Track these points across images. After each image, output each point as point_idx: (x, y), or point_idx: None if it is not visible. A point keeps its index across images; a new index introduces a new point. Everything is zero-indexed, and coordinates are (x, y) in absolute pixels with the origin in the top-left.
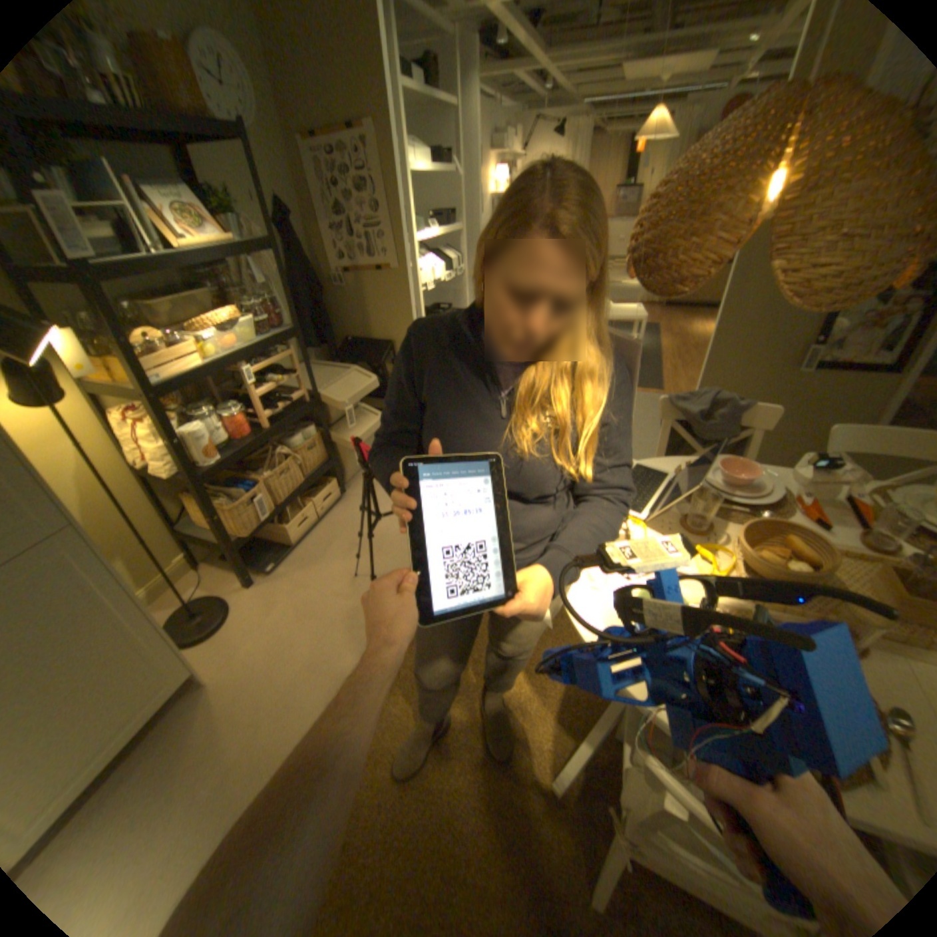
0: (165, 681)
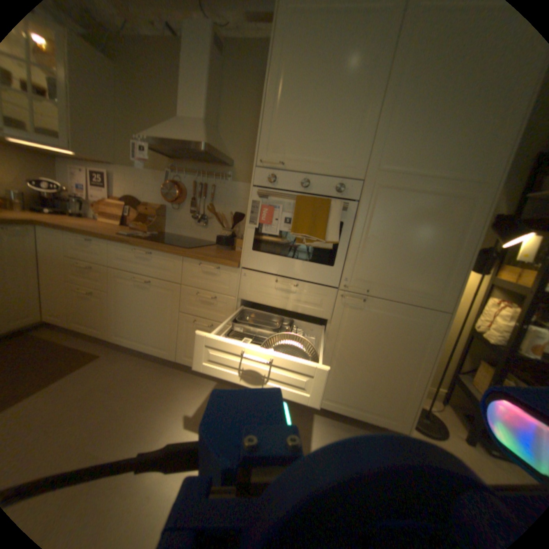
0: (401, 422)
